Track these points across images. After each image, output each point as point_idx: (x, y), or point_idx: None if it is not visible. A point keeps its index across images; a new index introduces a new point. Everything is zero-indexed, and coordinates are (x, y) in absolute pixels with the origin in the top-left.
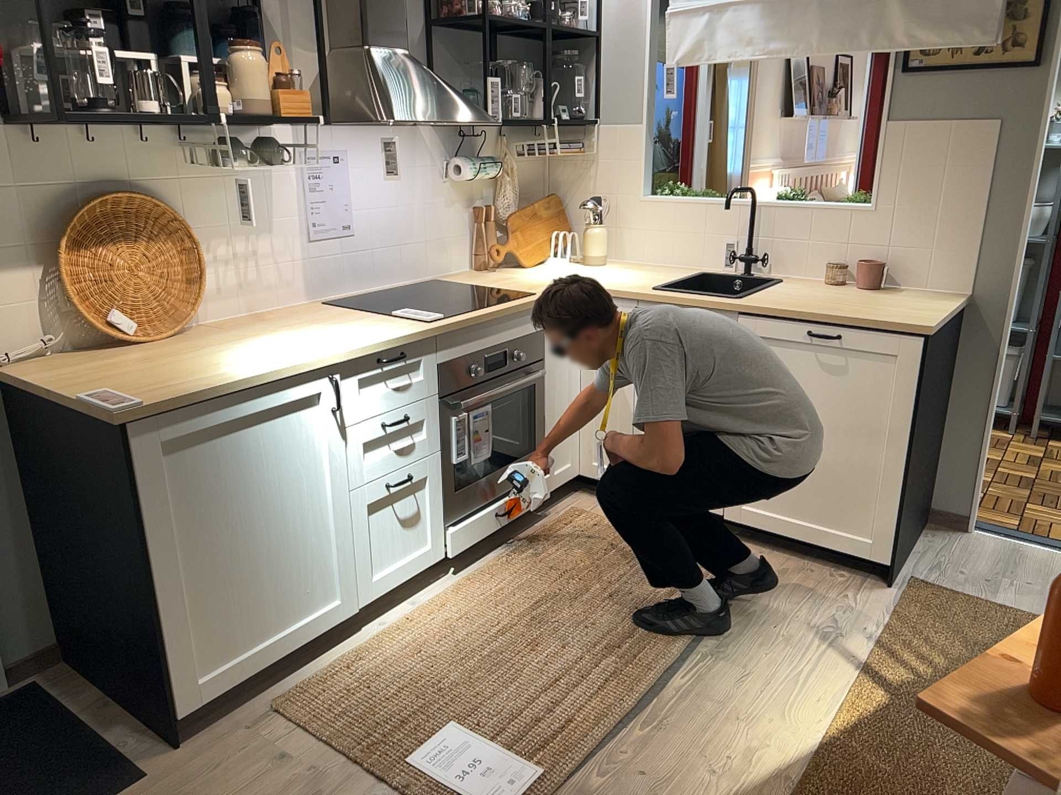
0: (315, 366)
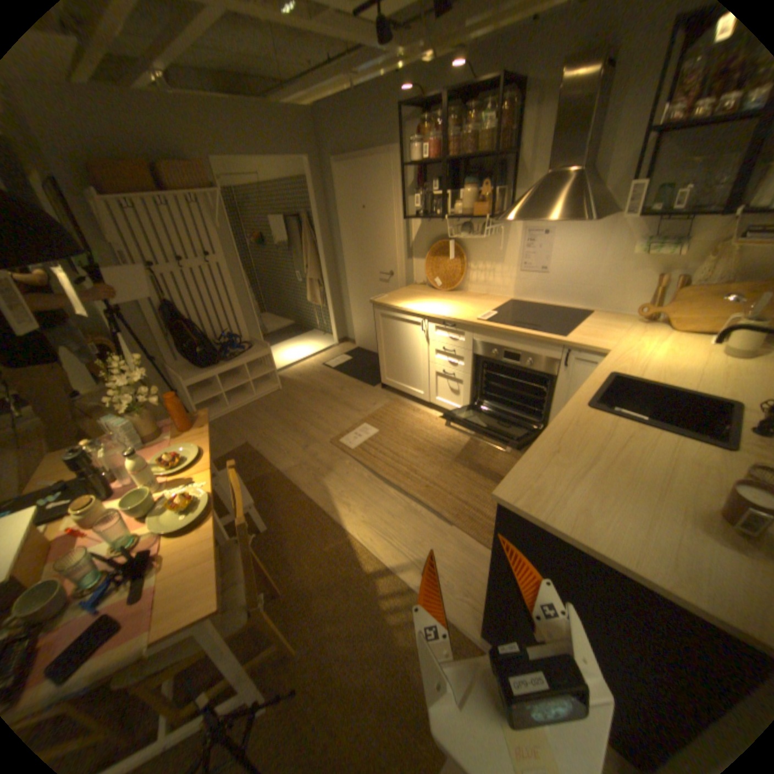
0: (416, 313)
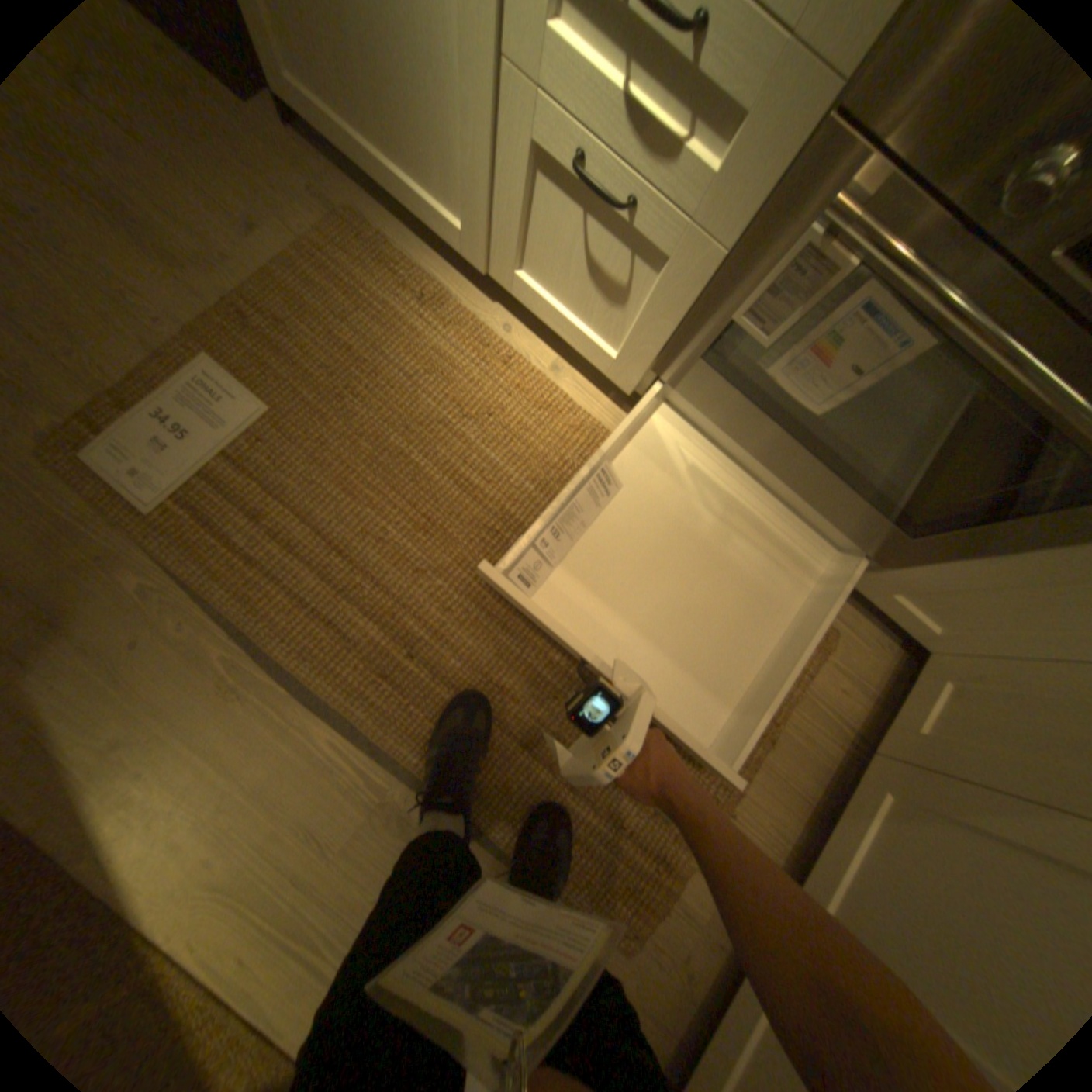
0: None
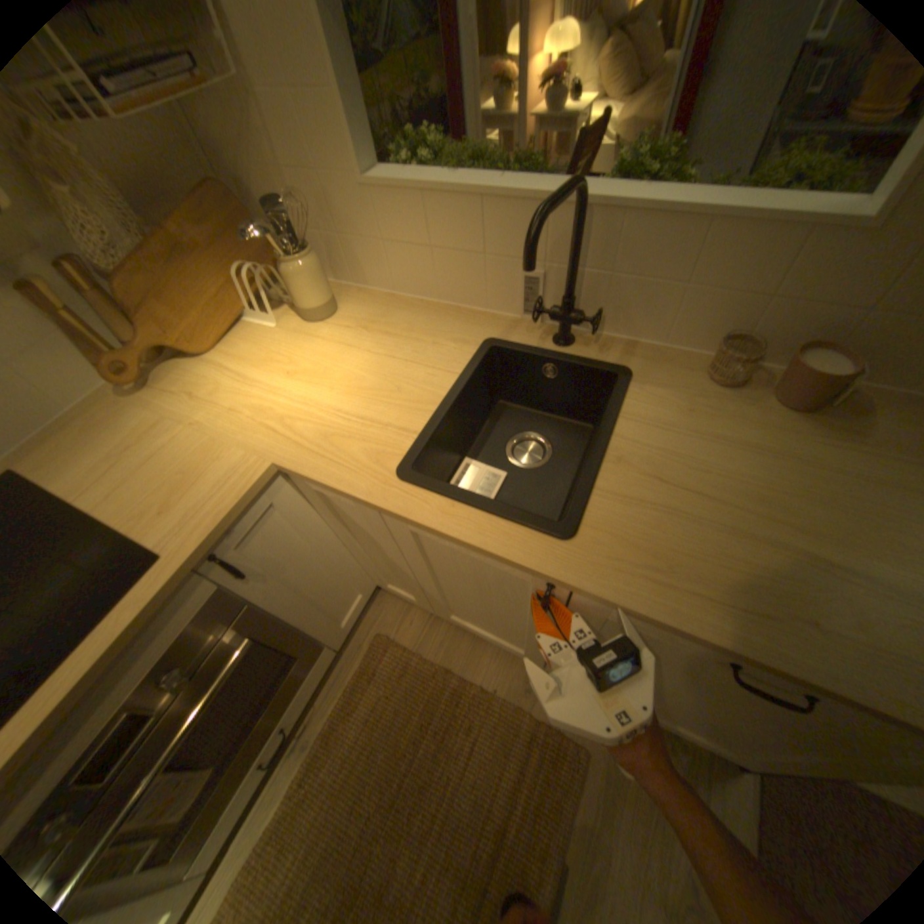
0: None
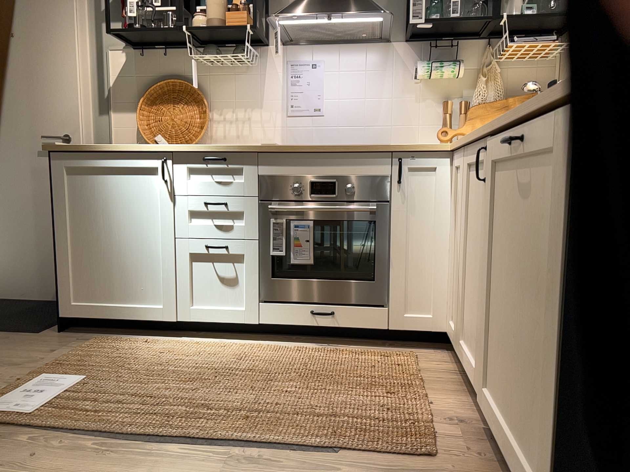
0: (152, 149)
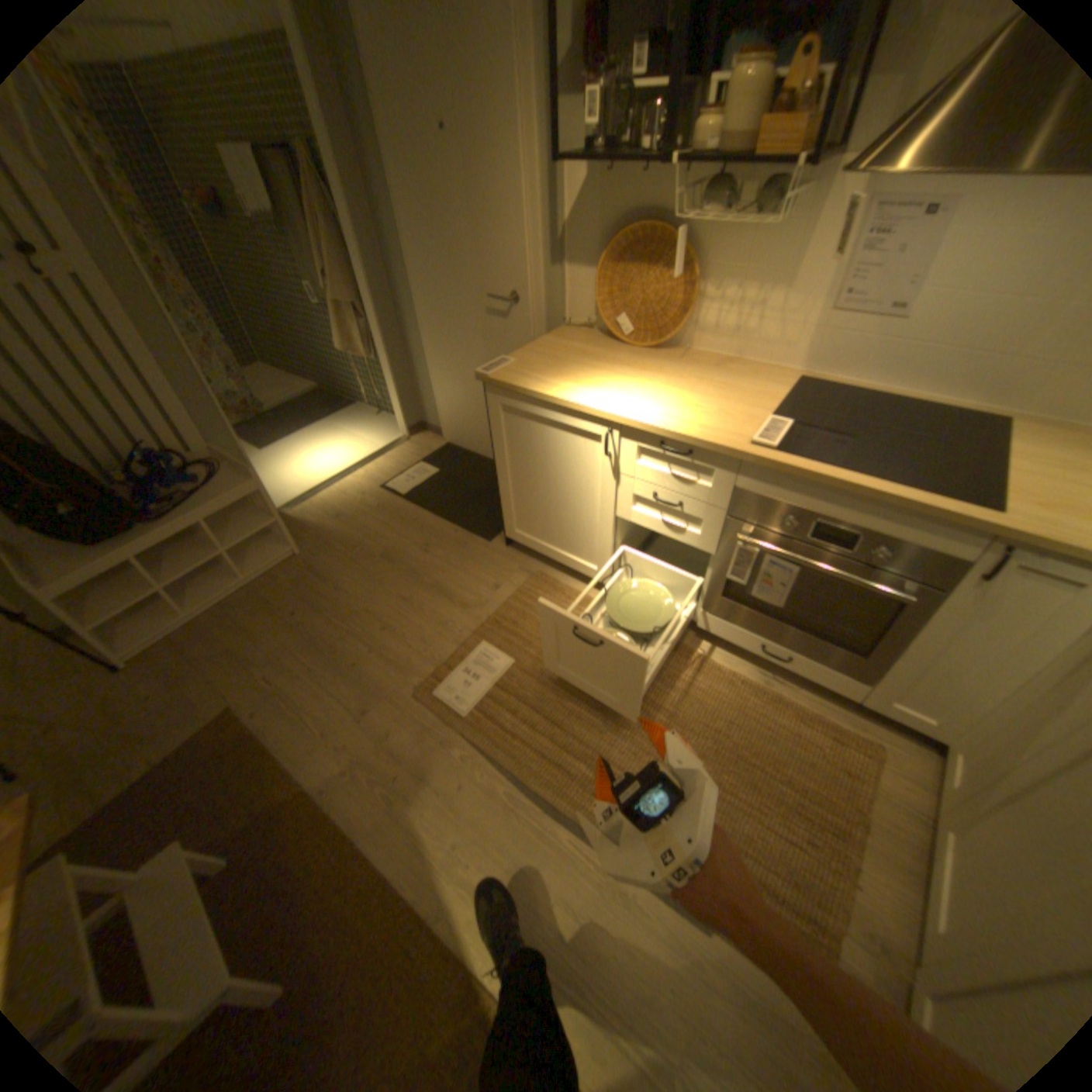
0: (595, 413)
